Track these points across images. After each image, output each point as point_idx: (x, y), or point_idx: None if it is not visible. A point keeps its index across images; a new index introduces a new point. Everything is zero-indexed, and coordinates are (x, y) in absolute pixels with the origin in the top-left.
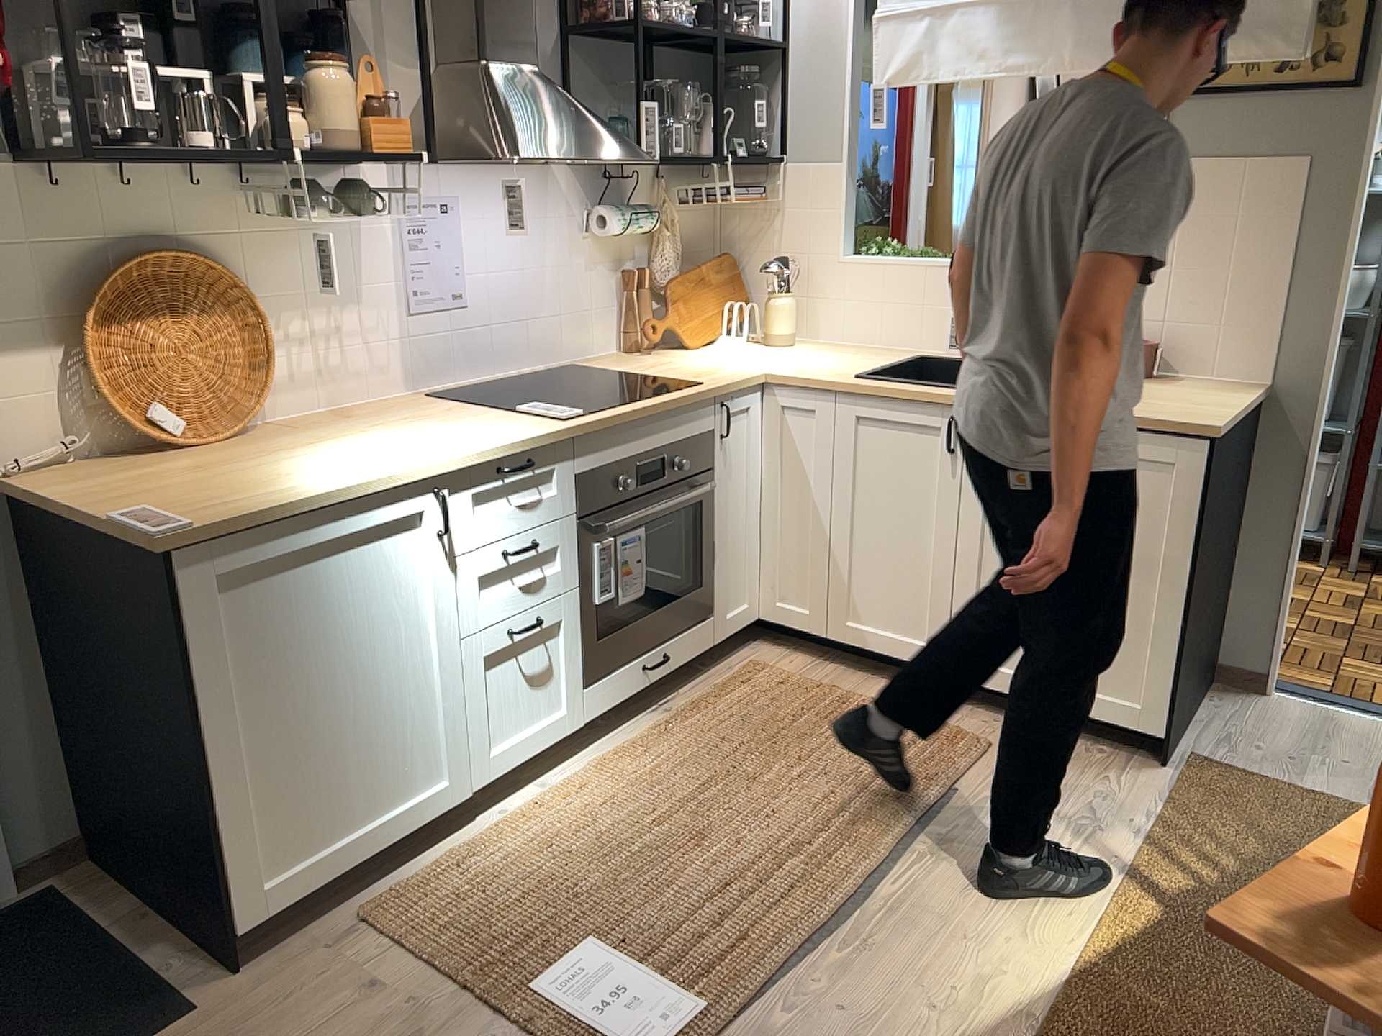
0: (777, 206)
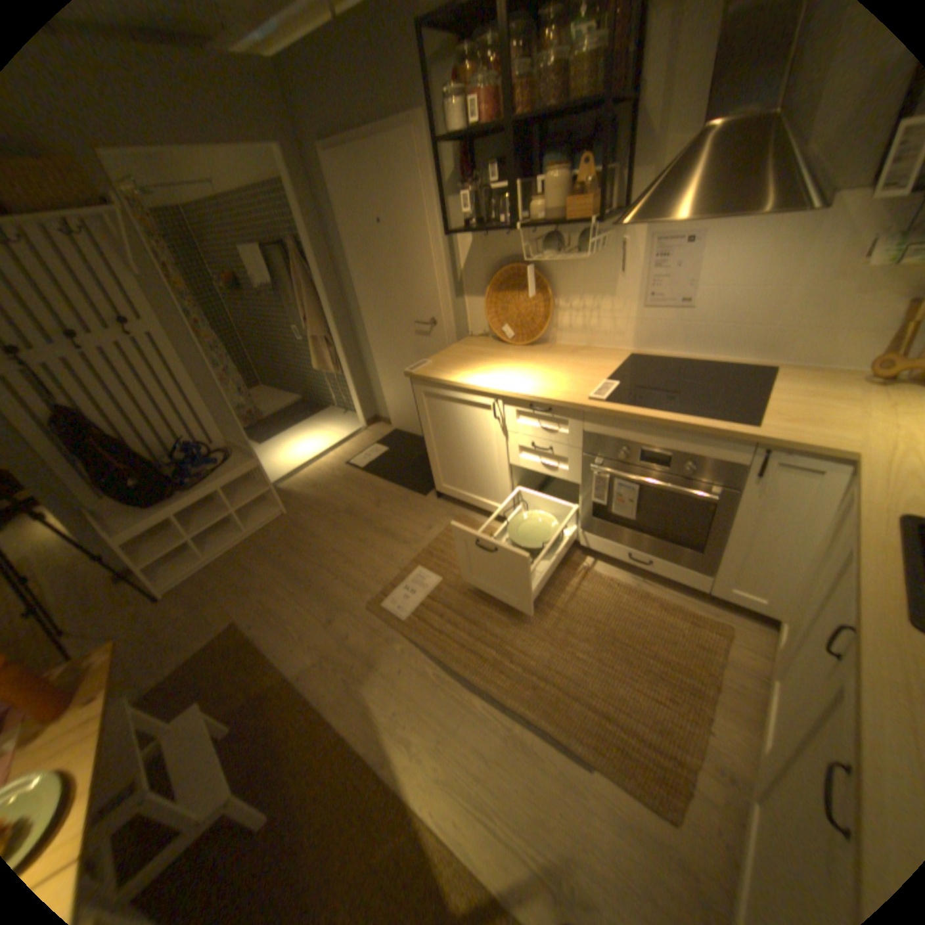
0: None
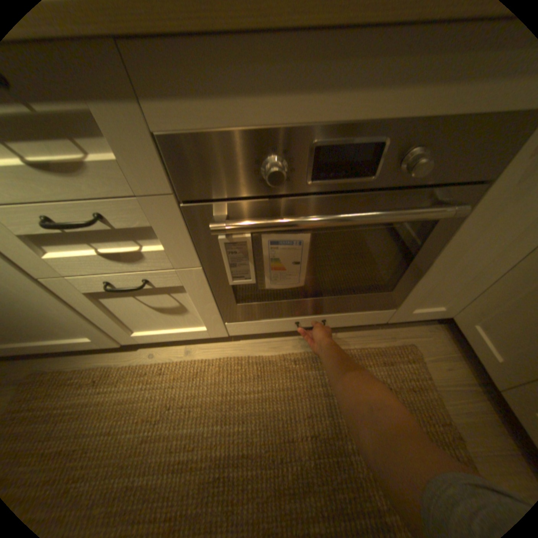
0: None
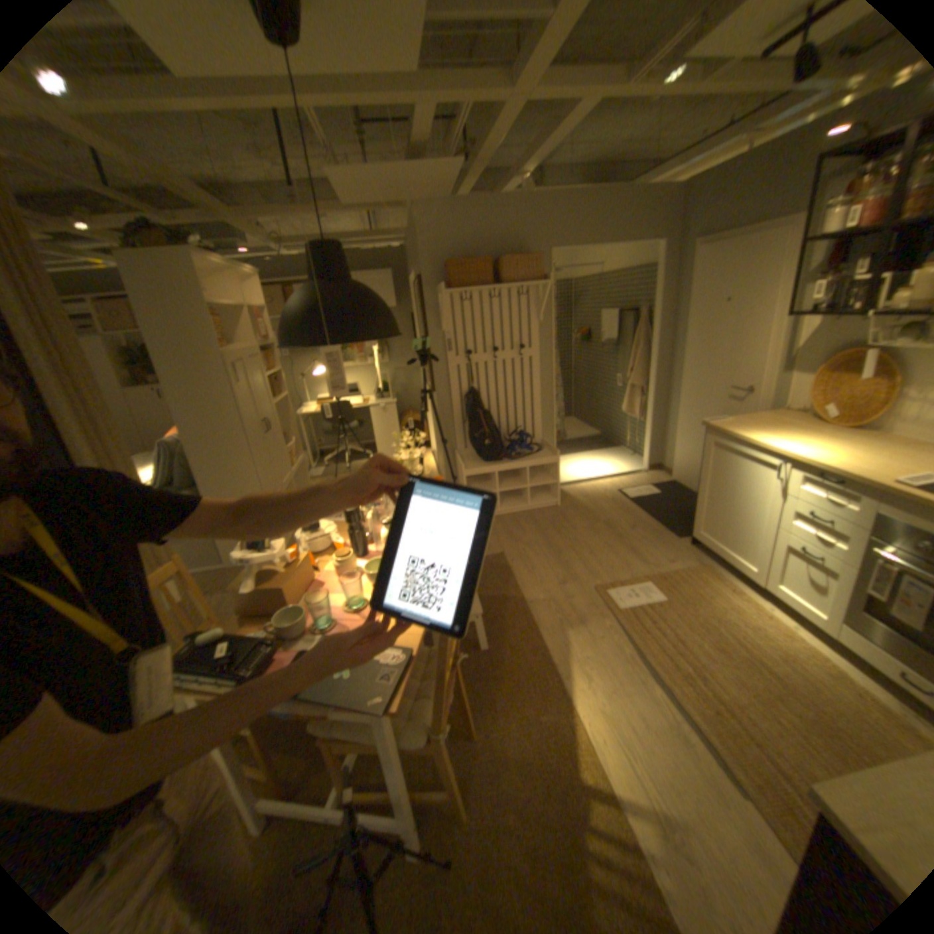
0: None
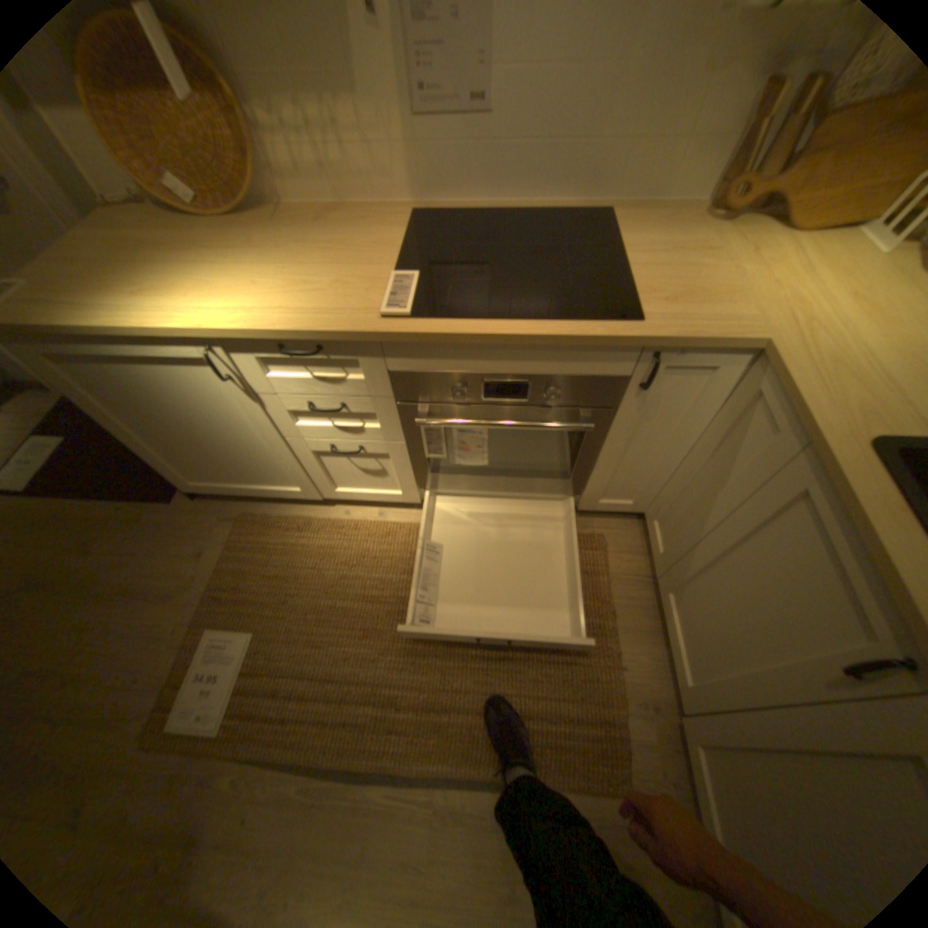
0: None
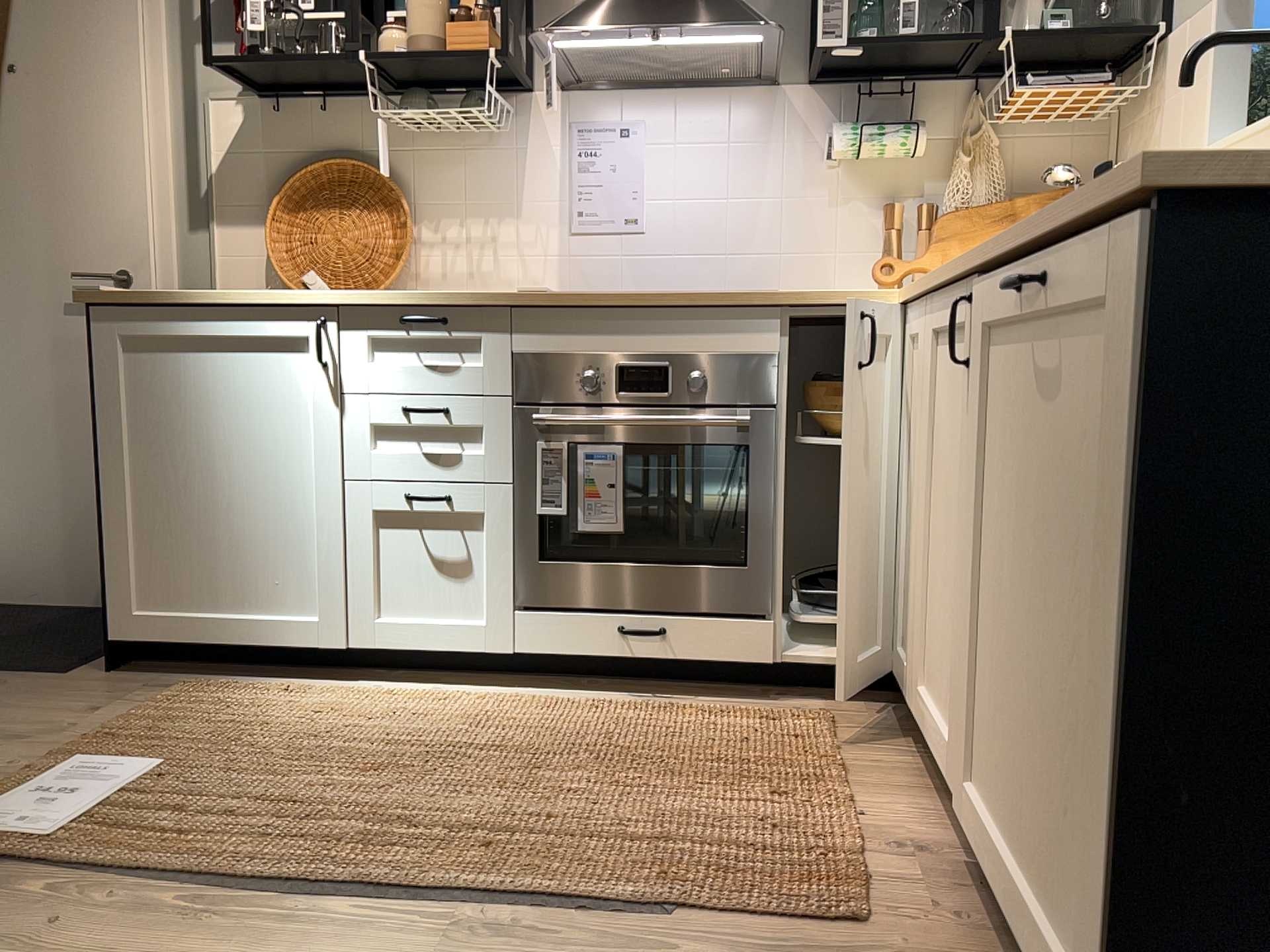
0: (1153, 106)
